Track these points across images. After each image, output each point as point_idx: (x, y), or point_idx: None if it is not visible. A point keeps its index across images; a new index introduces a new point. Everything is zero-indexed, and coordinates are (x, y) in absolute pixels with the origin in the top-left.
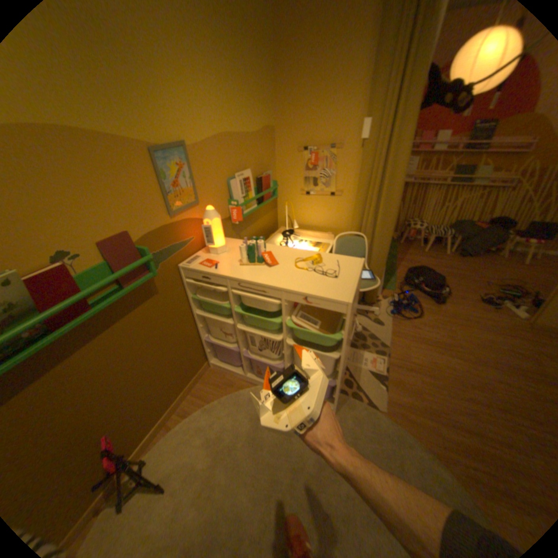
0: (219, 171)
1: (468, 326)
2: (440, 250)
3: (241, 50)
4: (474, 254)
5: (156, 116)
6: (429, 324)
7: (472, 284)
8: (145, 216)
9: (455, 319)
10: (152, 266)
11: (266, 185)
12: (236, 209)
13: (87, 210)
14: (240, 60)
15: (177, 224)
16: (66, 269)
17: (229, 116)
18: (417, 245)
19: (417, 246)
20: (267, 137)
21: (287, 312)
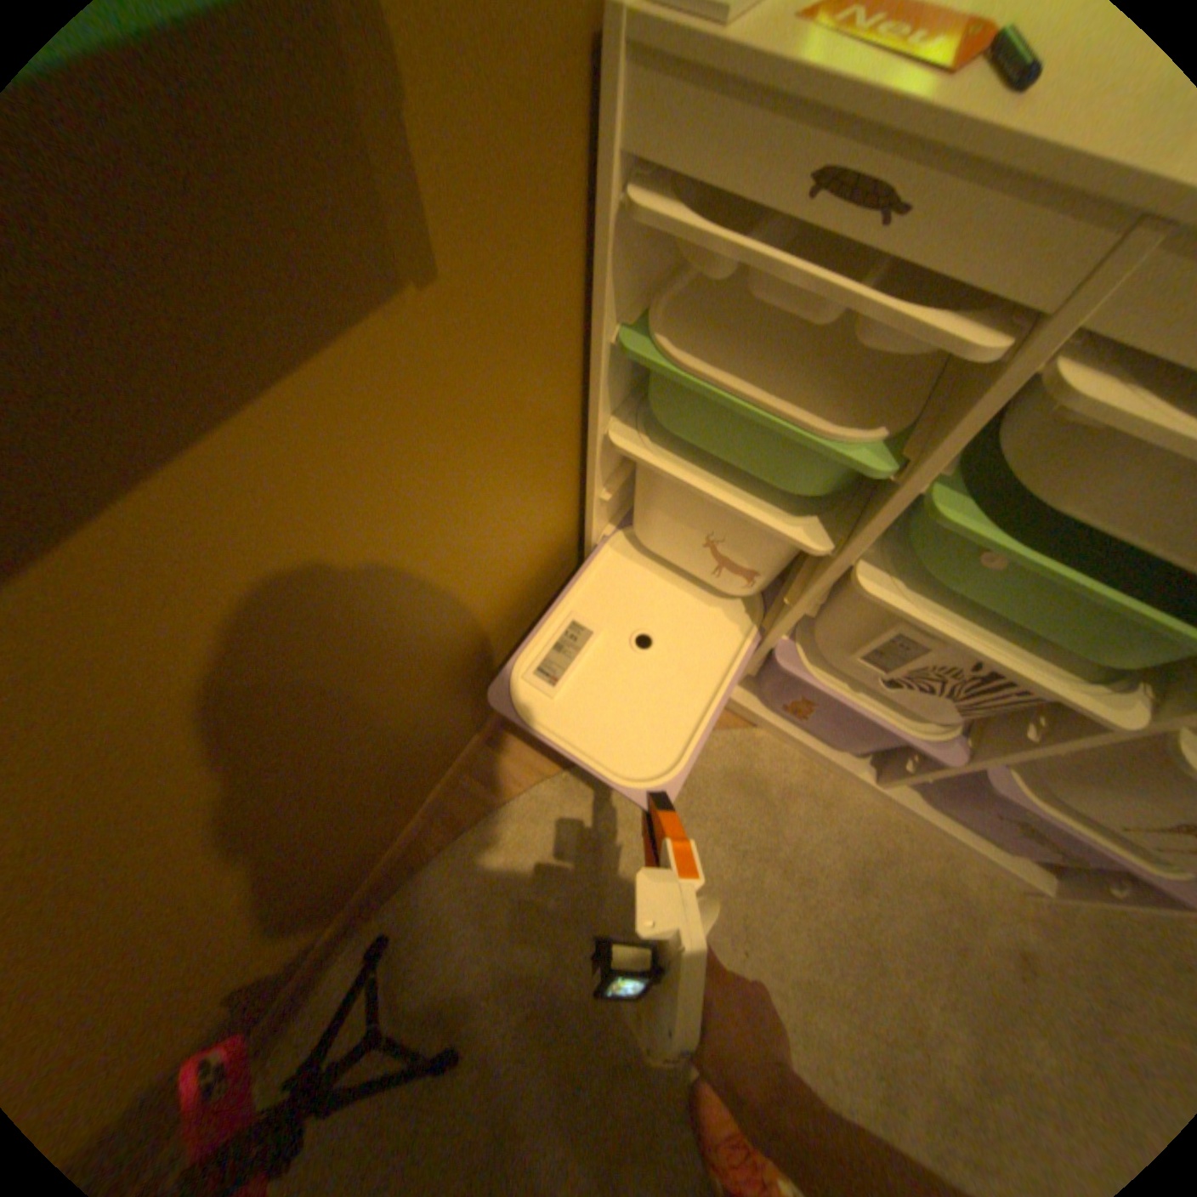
0: None
1: None
2: None
3: None
4: None
5: None
6: None
7: None
8: None
9: None
10: None
11: None
12: None
13: None
14: None
15: None
16: None
17: None
18: None
19: None
20: None
21: None
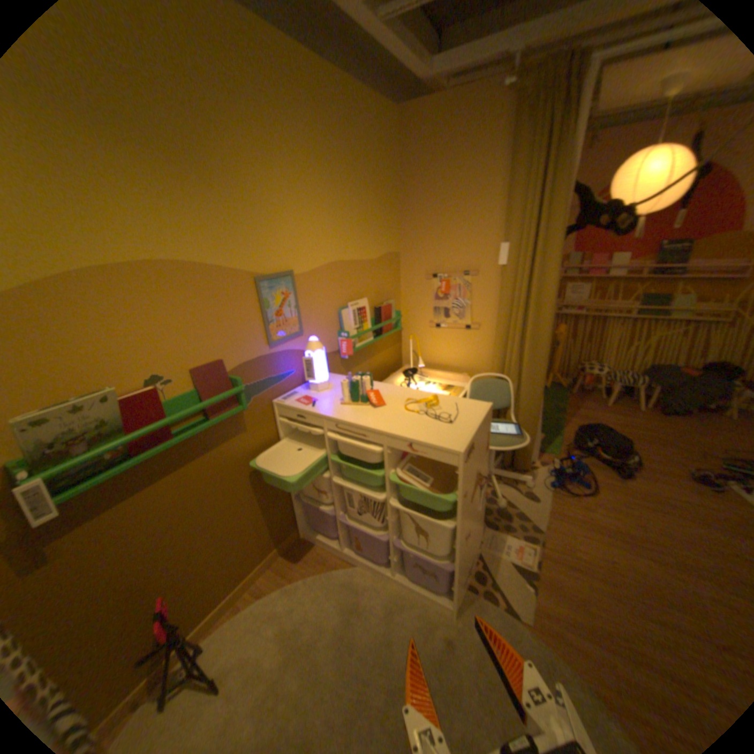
0: (329, 300)
1: (668, 513)
2: (631, 405)
3: (362, 182)
4: (685, 412)
5: (266, 248)
6: (607, 506)
7: (678, 453)
8: (243, 345)
9: (648, 502)
10: (242, 398)
11: (385, 316)
12: (347, 341)
13: (187, 337)
14: (360, 191)
15: (276, 355)
16: (157, 393)
17: (345, 244)
18: (597, 396)
19: (597, 398)
20: (390, 264)
21: (391, 464)
